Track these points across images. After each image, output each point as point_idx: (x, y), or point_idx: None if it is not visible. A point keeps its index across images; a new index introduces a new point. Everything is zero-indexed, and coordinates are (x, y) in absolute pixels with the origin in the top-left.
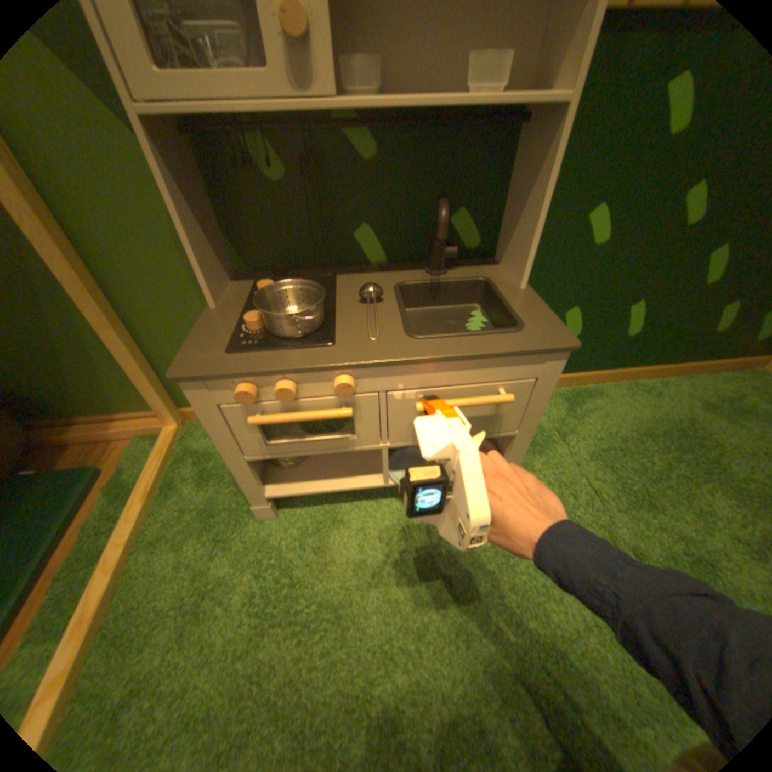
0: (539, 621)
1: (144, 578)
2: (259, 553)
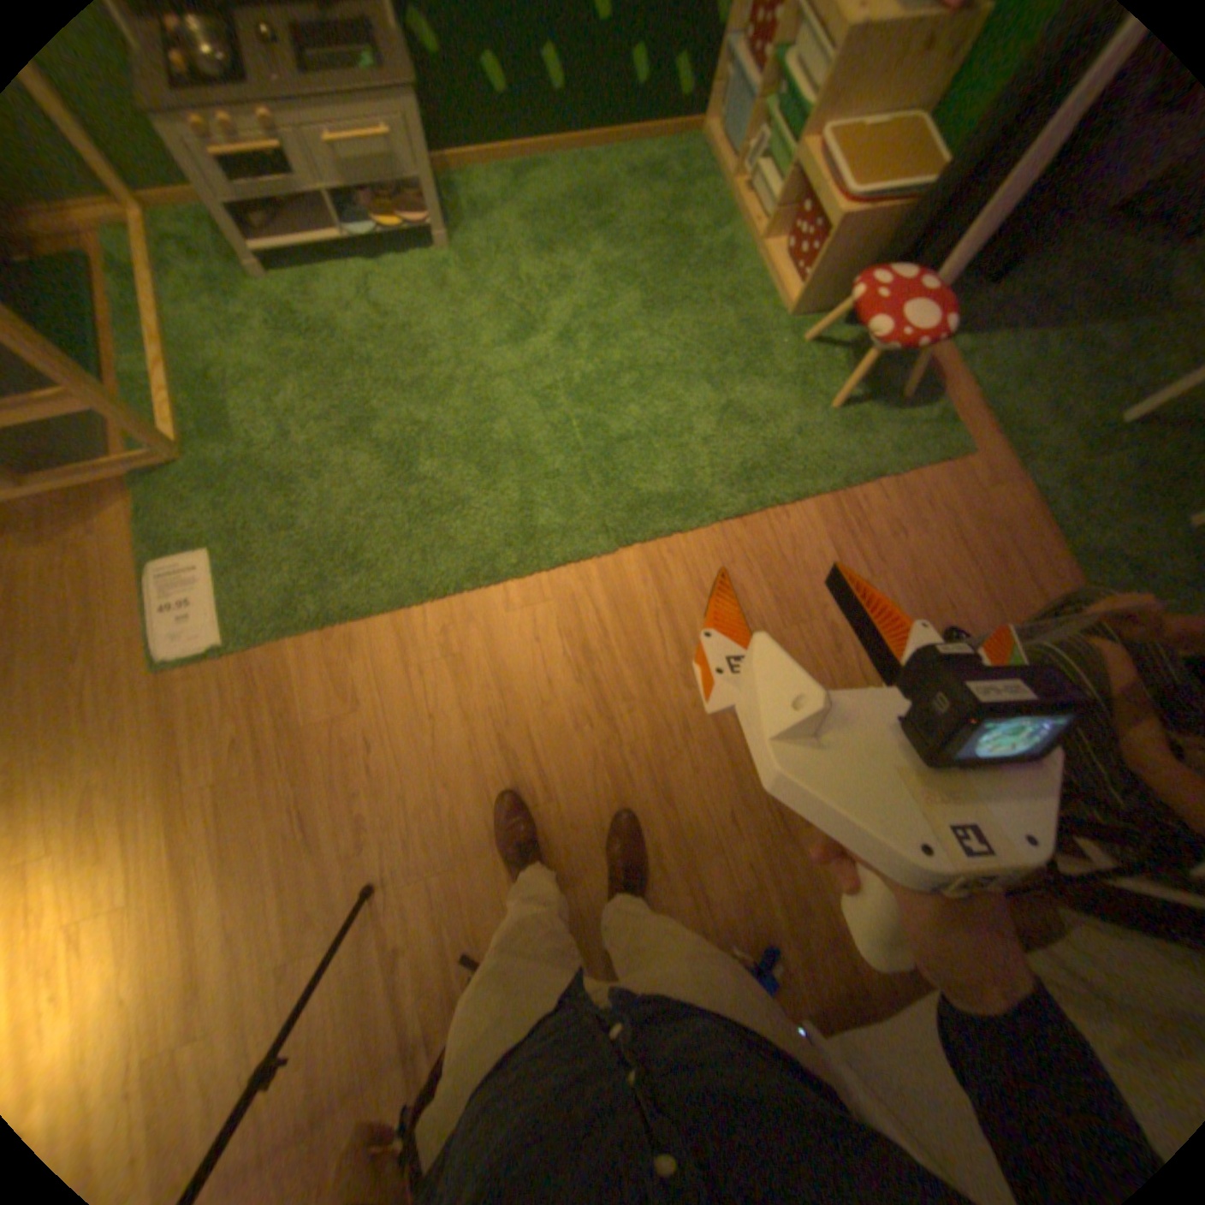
0: (454, 317)
1: (181, 320)
2: (261, 300)
